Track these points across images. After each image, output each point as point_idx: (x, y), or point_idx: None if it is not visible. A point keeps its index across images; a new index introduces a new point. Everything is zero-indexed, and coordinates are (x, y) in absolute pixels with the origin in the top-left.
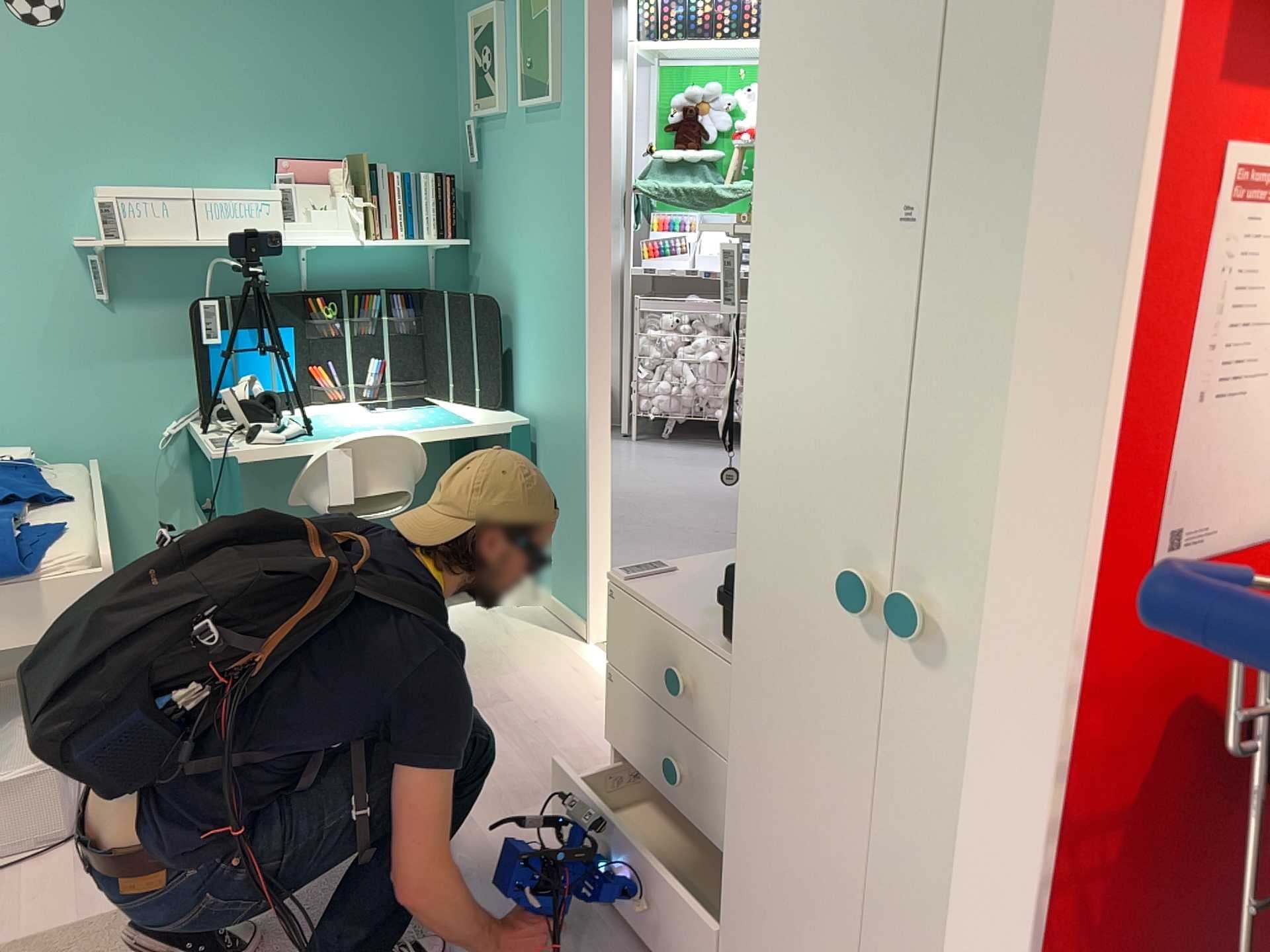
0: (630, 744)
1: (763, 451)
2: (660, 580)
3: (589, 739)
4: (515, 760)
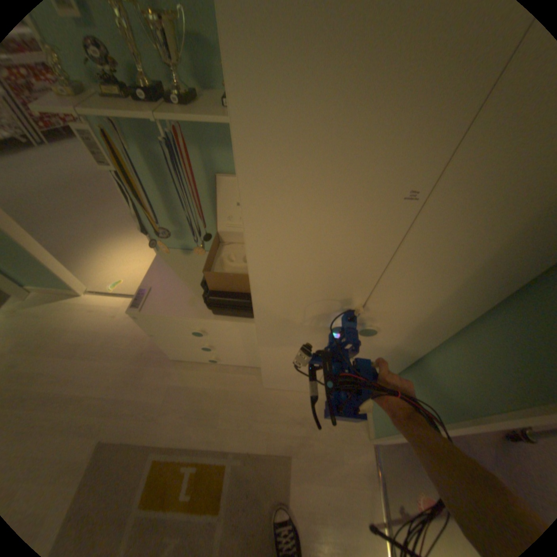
0: (175, 345)
1: (270, 296)
2: (152, 300)
3: (129, 334)
4: (113, 365)
